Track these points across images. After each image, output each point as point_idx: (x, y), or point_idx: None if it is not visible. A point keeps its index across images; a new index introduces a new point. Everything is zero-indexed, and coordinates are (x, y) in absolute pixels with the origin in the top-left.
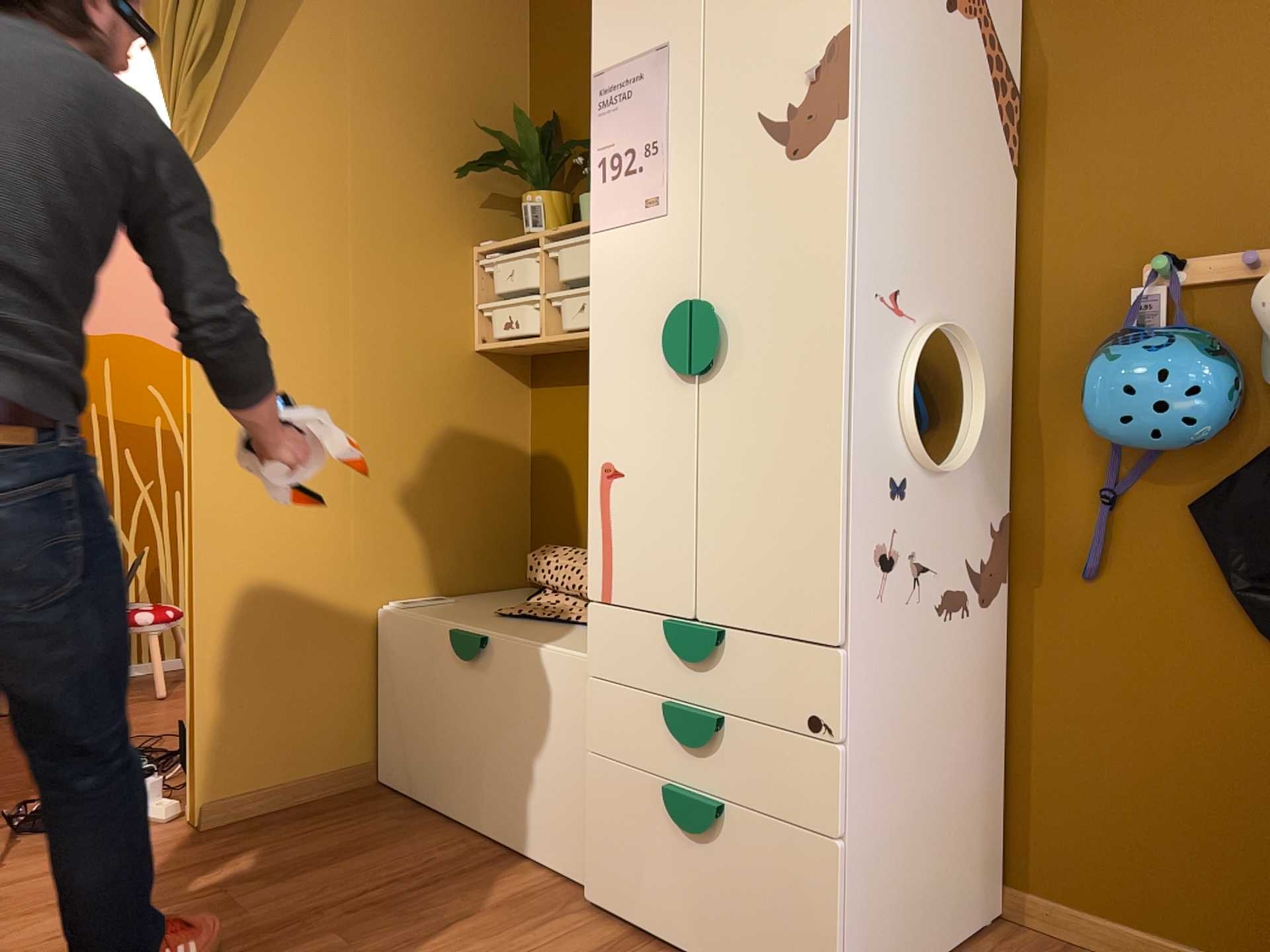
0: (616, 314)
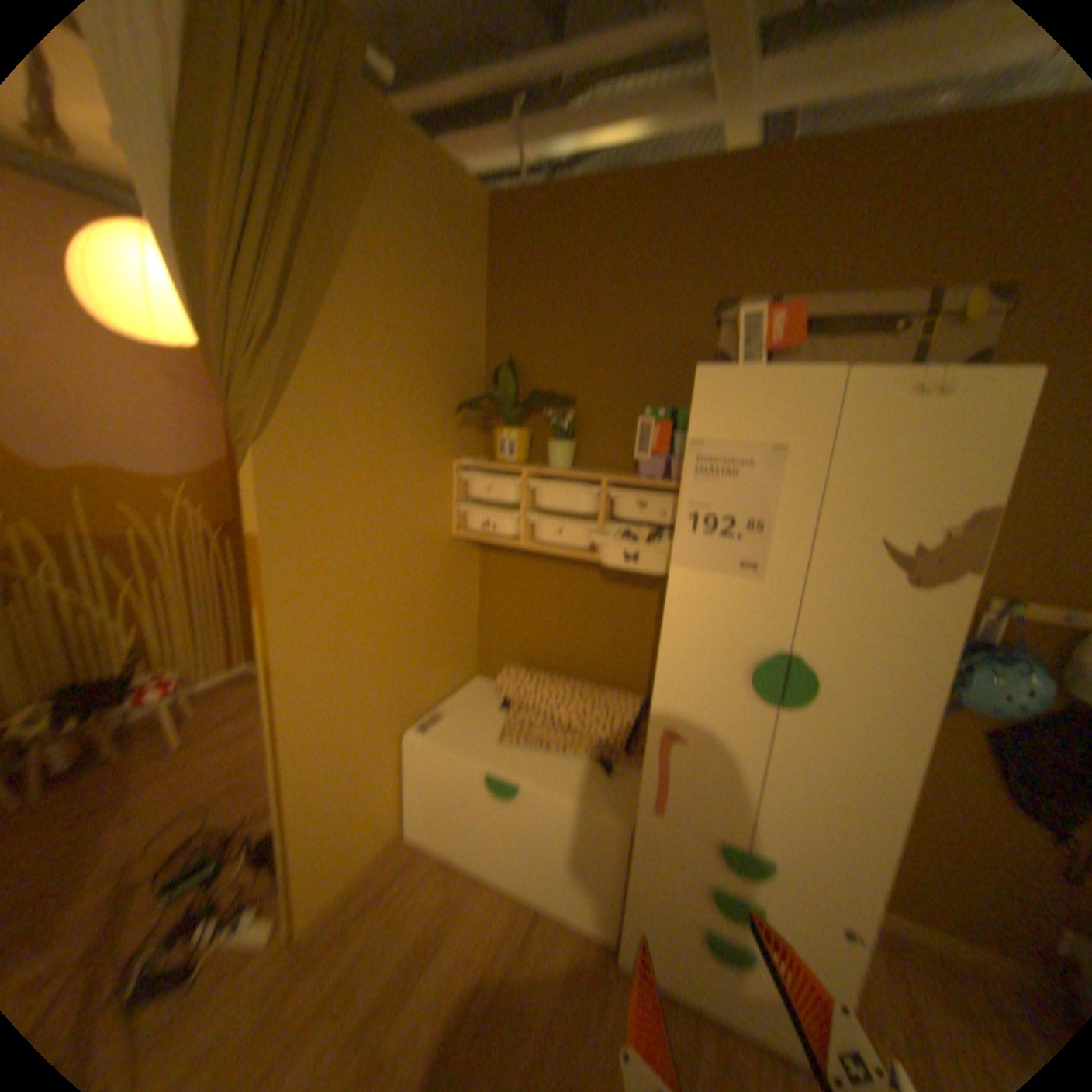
0: (694, 633)
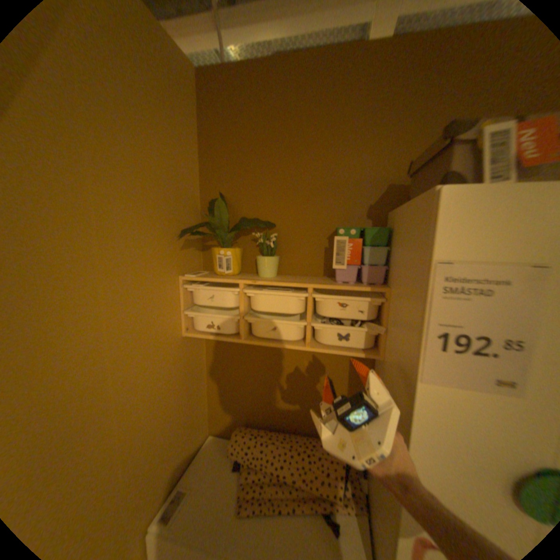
0: (447, 448)
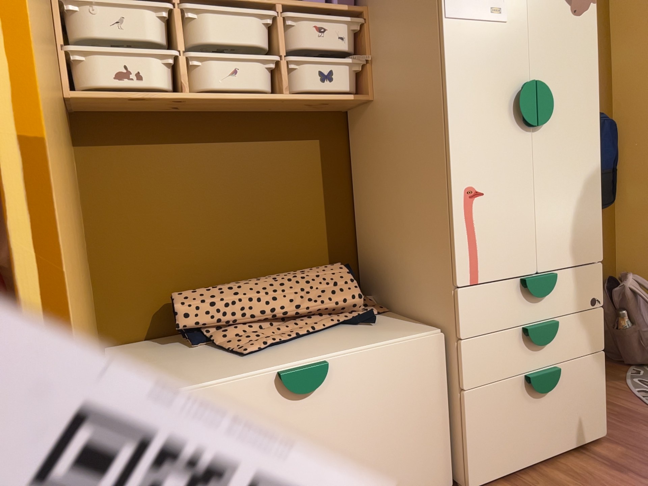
0: (471, 83)
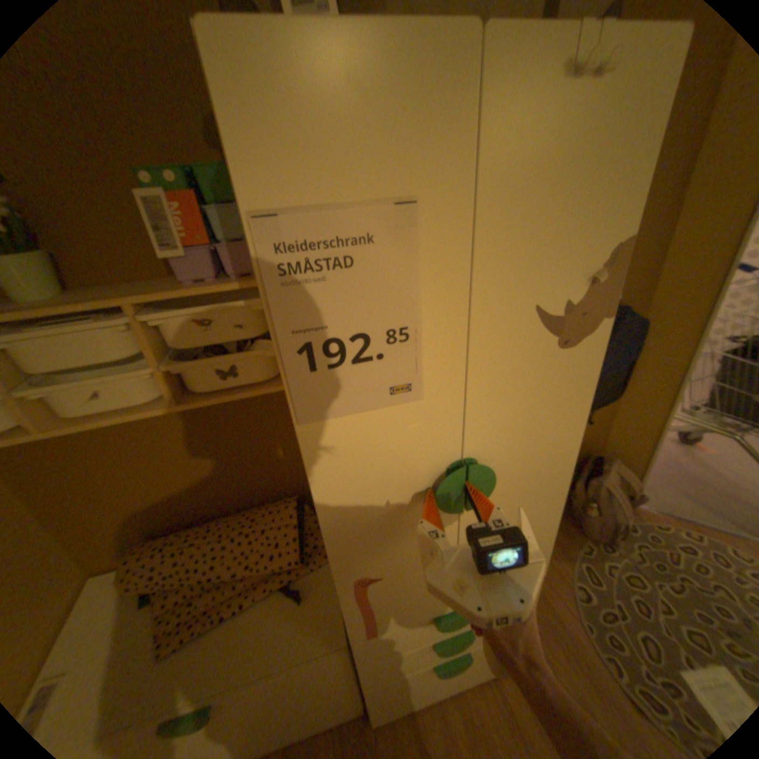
0: (356, 487)
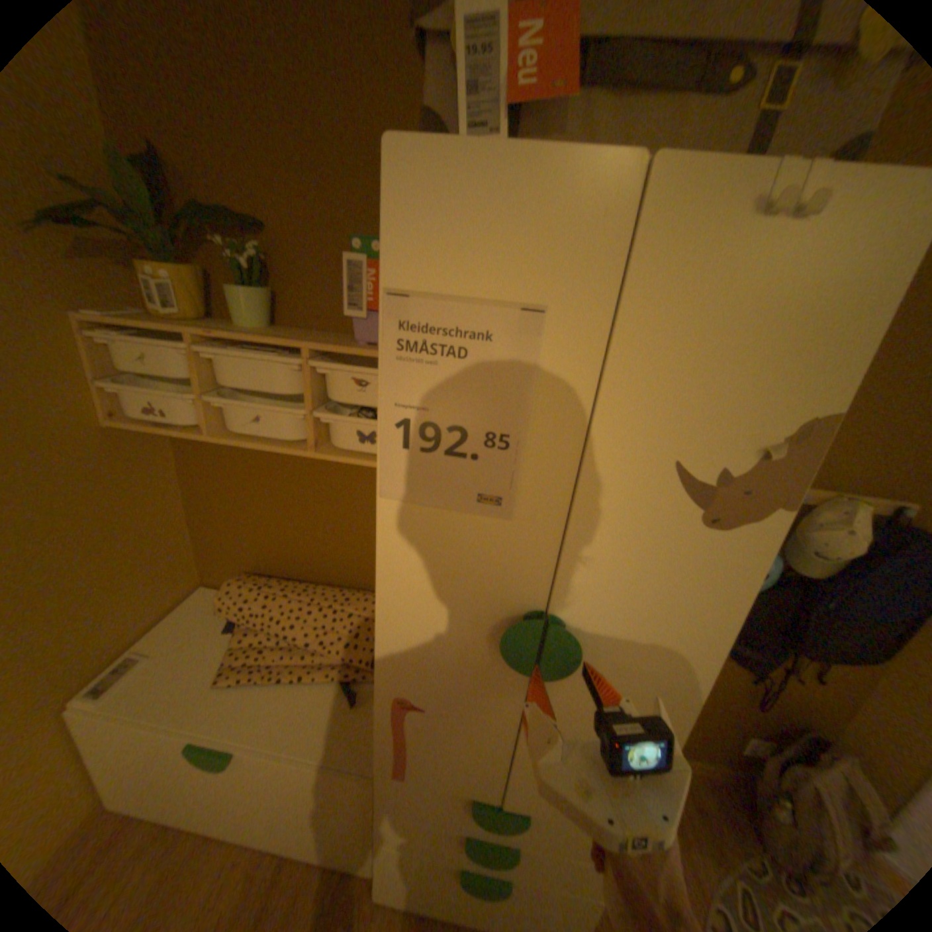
0: (421, 589)
